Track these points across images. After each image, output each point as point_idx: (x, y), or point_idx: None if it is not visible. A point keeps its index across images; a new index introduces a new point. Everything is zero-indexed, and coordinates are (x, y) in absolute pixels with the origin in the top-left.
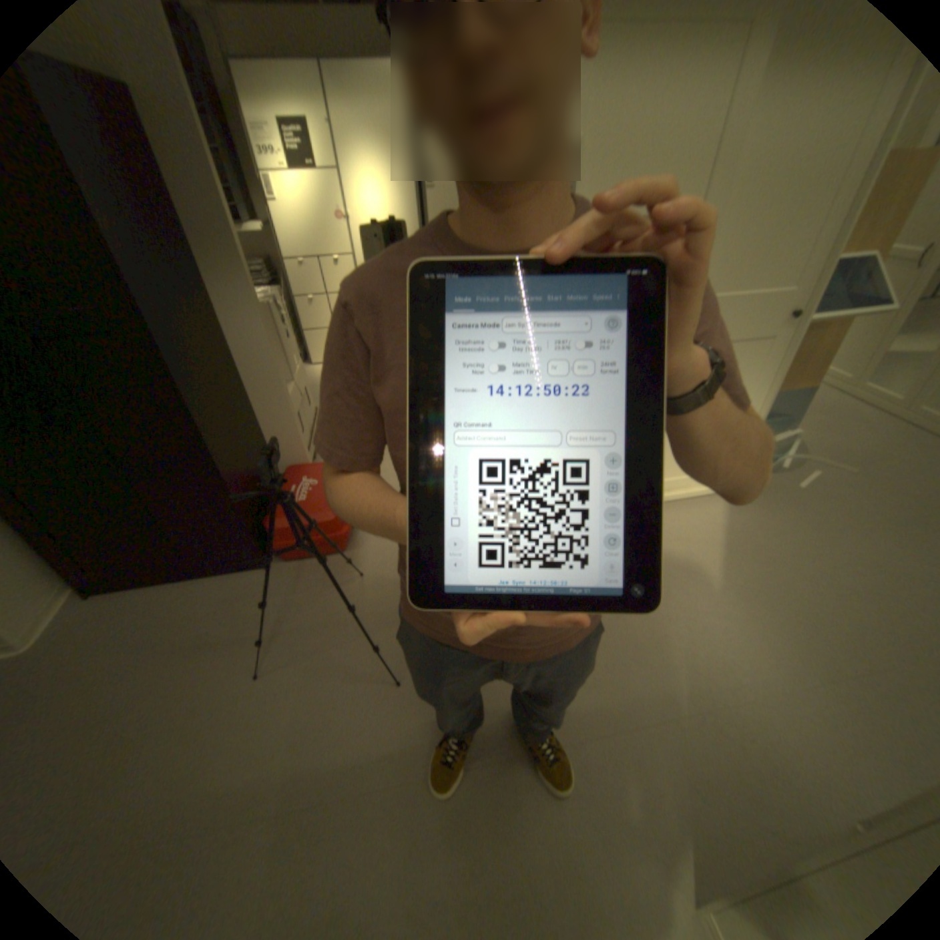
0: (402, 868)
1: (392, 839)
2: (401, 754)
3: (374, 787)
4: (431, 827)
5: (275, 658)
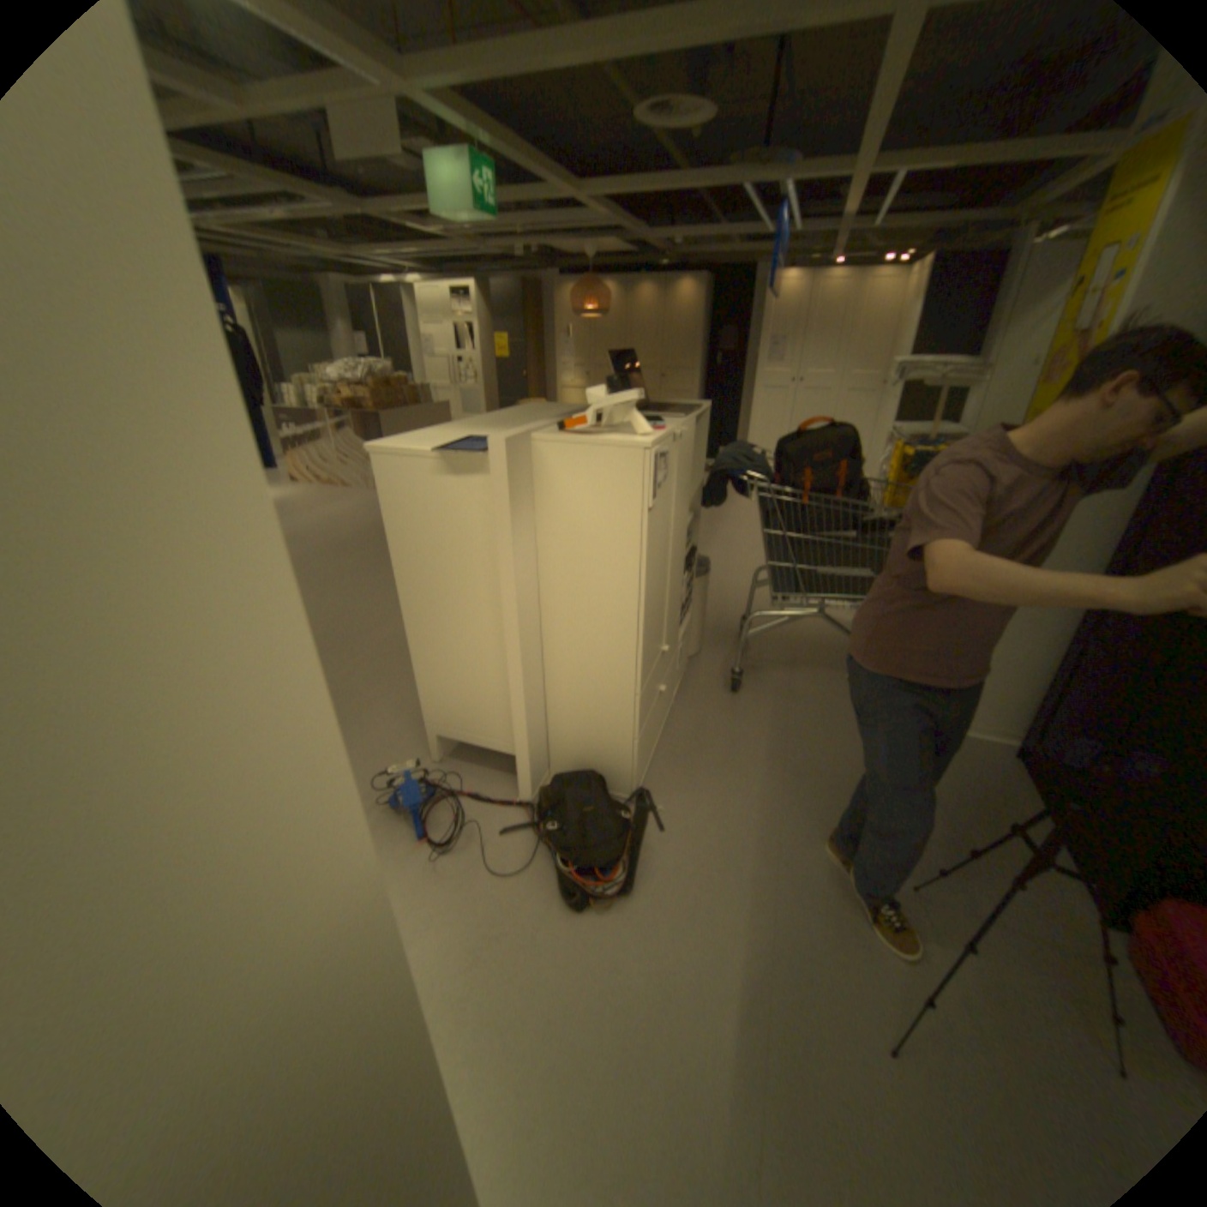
0: (705, 985)
1: (730, 984)
2: (804, 1026)
3: (778, 983)
4: (726, 1028)
5: (945, 917)
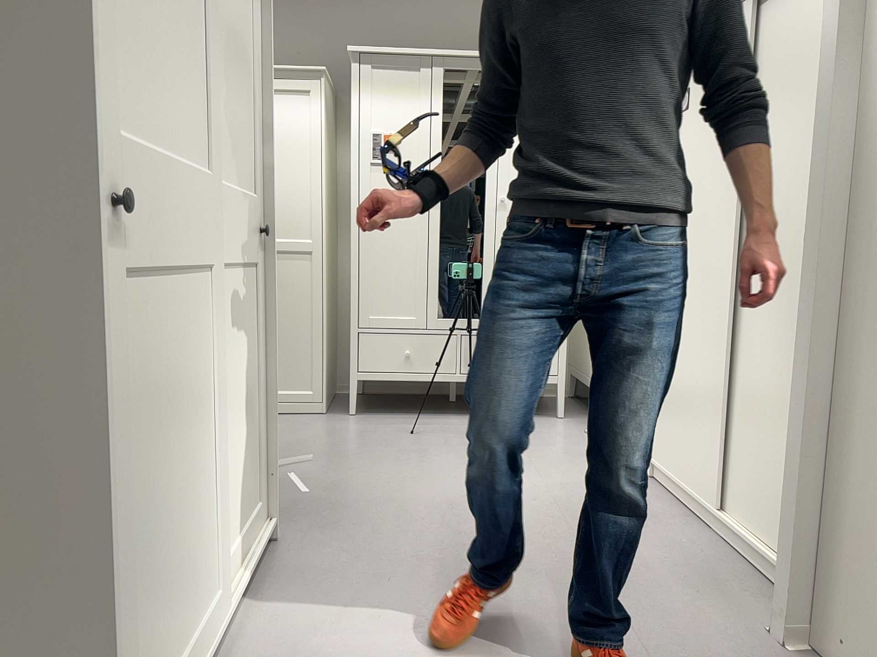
0: None
1: None
2: None
3: None
4: None
5: None
